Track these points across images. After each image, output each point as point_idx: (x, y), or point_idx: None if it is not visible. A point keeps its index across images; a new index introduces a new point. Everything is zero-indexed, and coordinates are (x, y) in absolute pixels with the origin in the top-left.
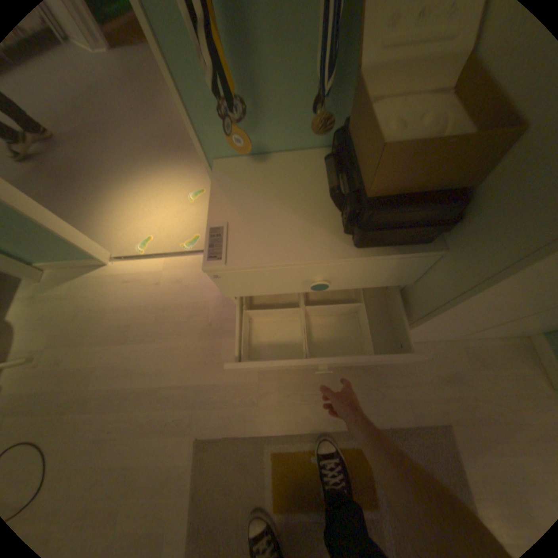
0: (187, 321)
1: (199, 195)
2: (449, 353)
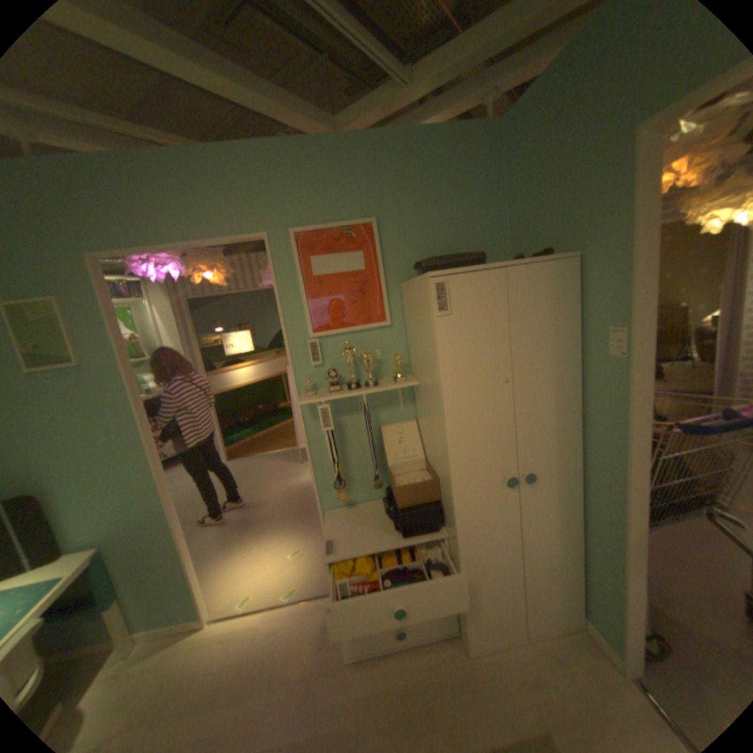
0: (282, 672)
1: (296, 555)
2: (528, 658)
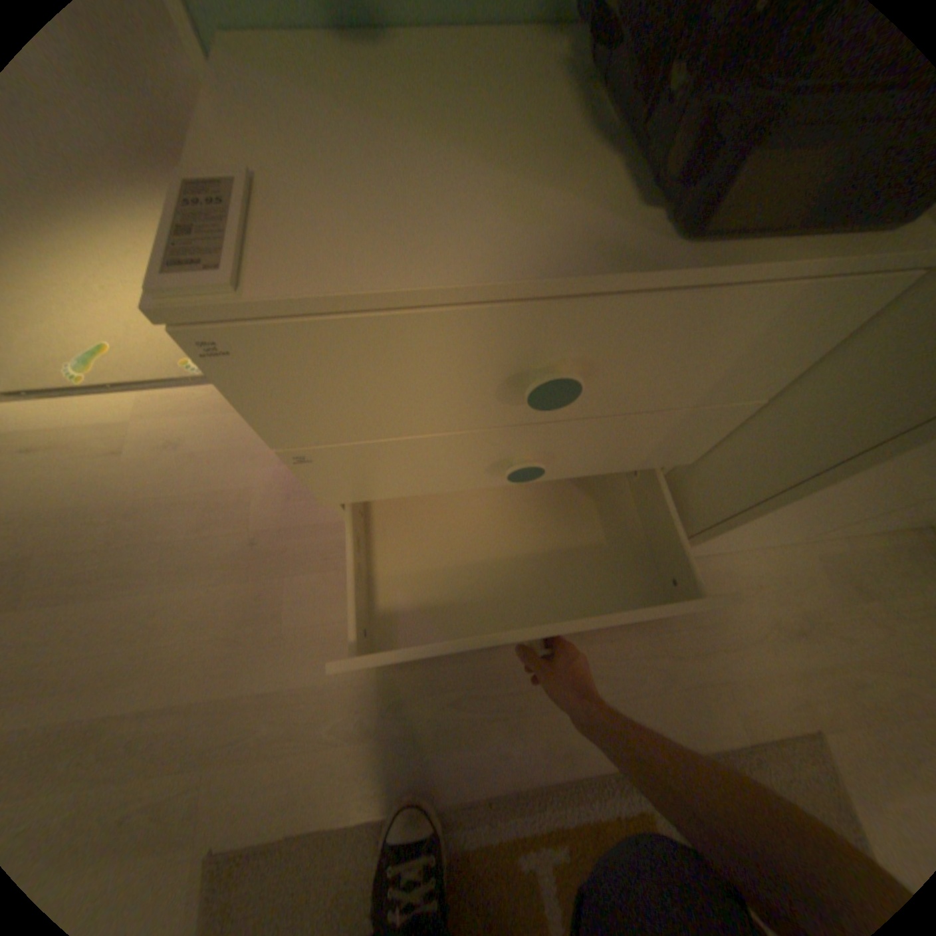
0: (193, 538)
1: None
2: (793, 572)
